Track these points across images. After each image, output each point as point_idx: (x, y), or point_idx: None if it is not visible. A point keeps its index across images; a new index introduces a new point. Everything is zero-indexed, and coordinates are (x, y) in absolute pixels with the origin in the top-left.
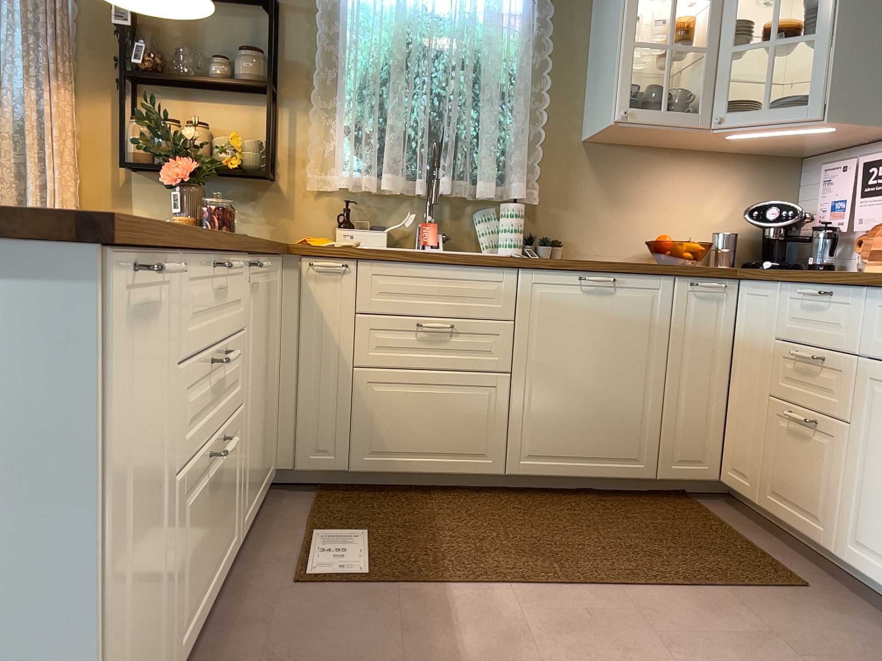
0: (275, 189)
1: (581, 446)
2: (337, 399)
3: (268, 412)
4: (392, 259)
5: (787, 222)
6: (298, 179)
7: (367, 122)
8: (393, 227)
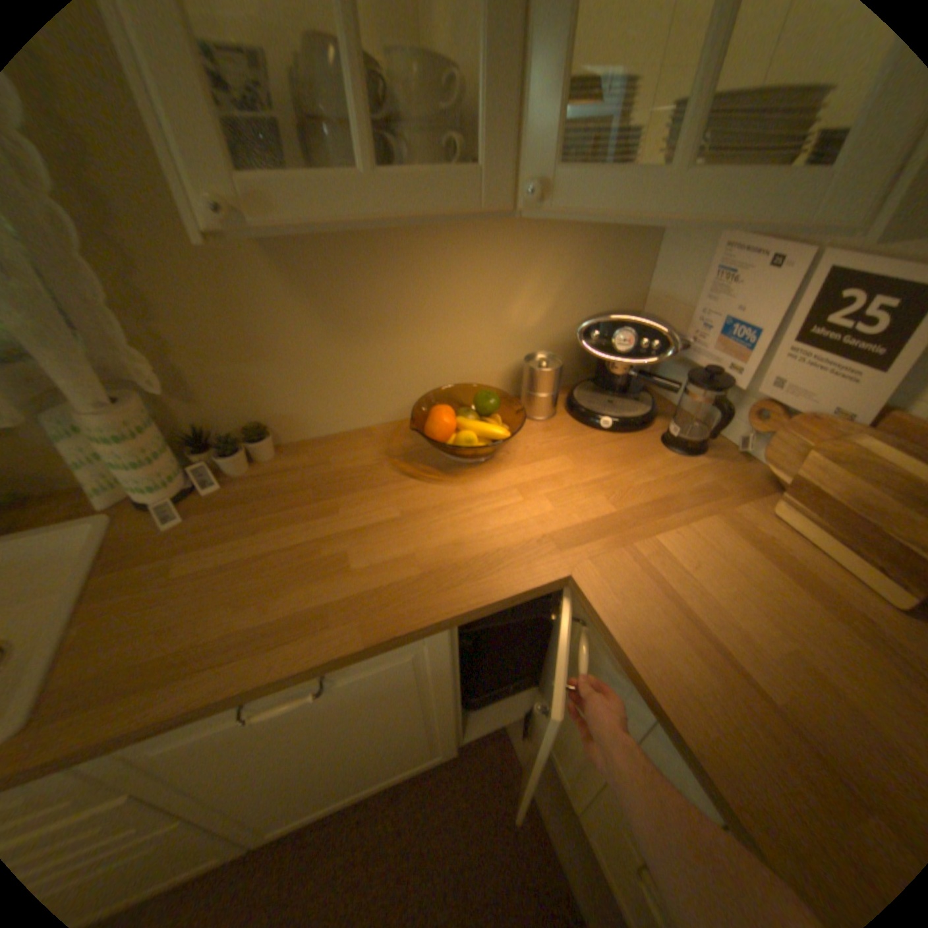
0: None
1: (346, 792)
2: None
3: None
4: None
5: (646, 360)
6: None
7: None
8: None
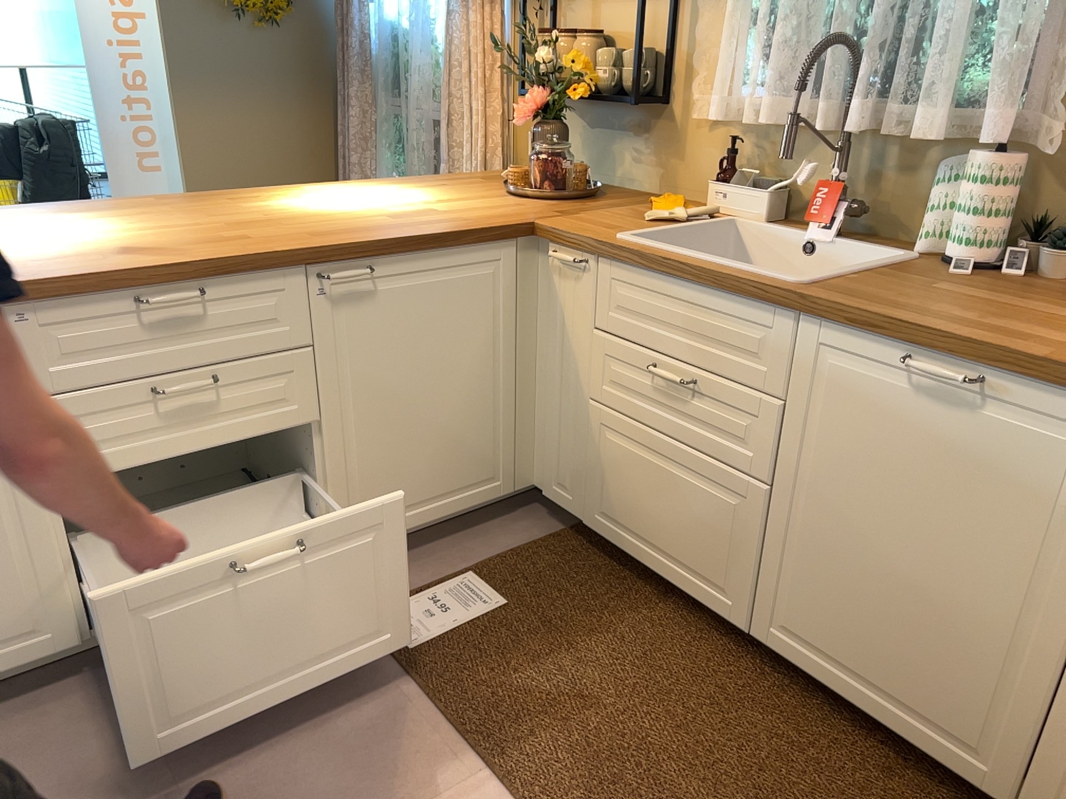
0: (665, 118)
1: (867, 660)
2: (576, 430)
3: (466, 424)
4: (629, 261)
5: None
6: (691, 103)
7: (763, 7)
8: (779, 187)
